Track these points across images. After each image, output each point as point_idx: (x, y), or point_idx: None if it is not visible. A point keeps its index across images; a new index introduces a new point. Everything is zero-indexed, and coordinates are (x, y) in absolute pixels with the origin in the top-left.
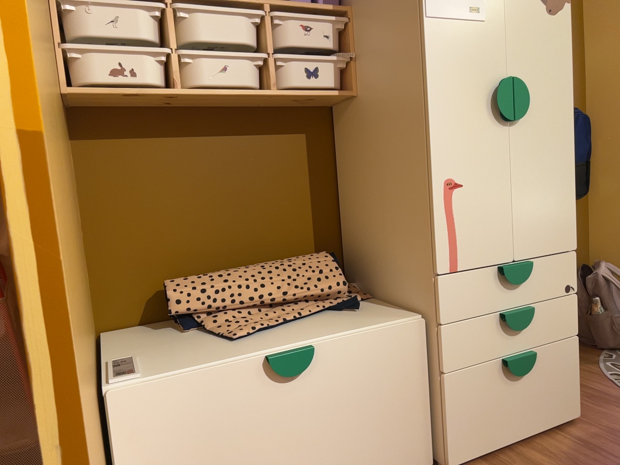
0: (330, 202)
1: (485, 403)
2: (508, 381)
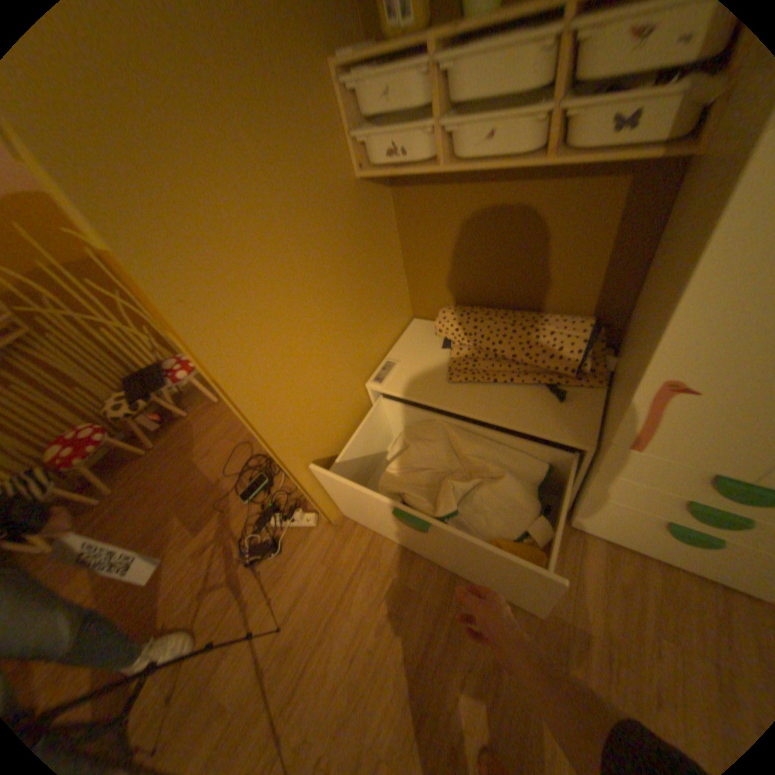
0: (633, 267)
1: (627, 526)
2: (668, 533)
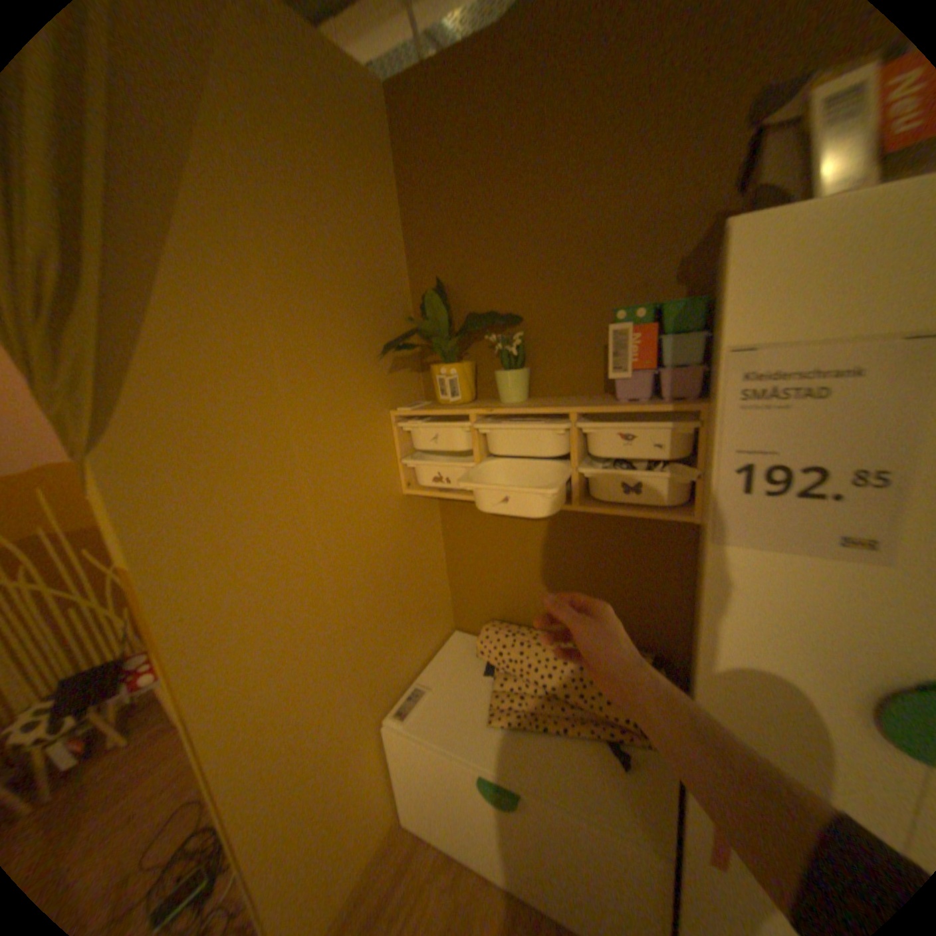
0: (679, 603)
1: None
2: None
